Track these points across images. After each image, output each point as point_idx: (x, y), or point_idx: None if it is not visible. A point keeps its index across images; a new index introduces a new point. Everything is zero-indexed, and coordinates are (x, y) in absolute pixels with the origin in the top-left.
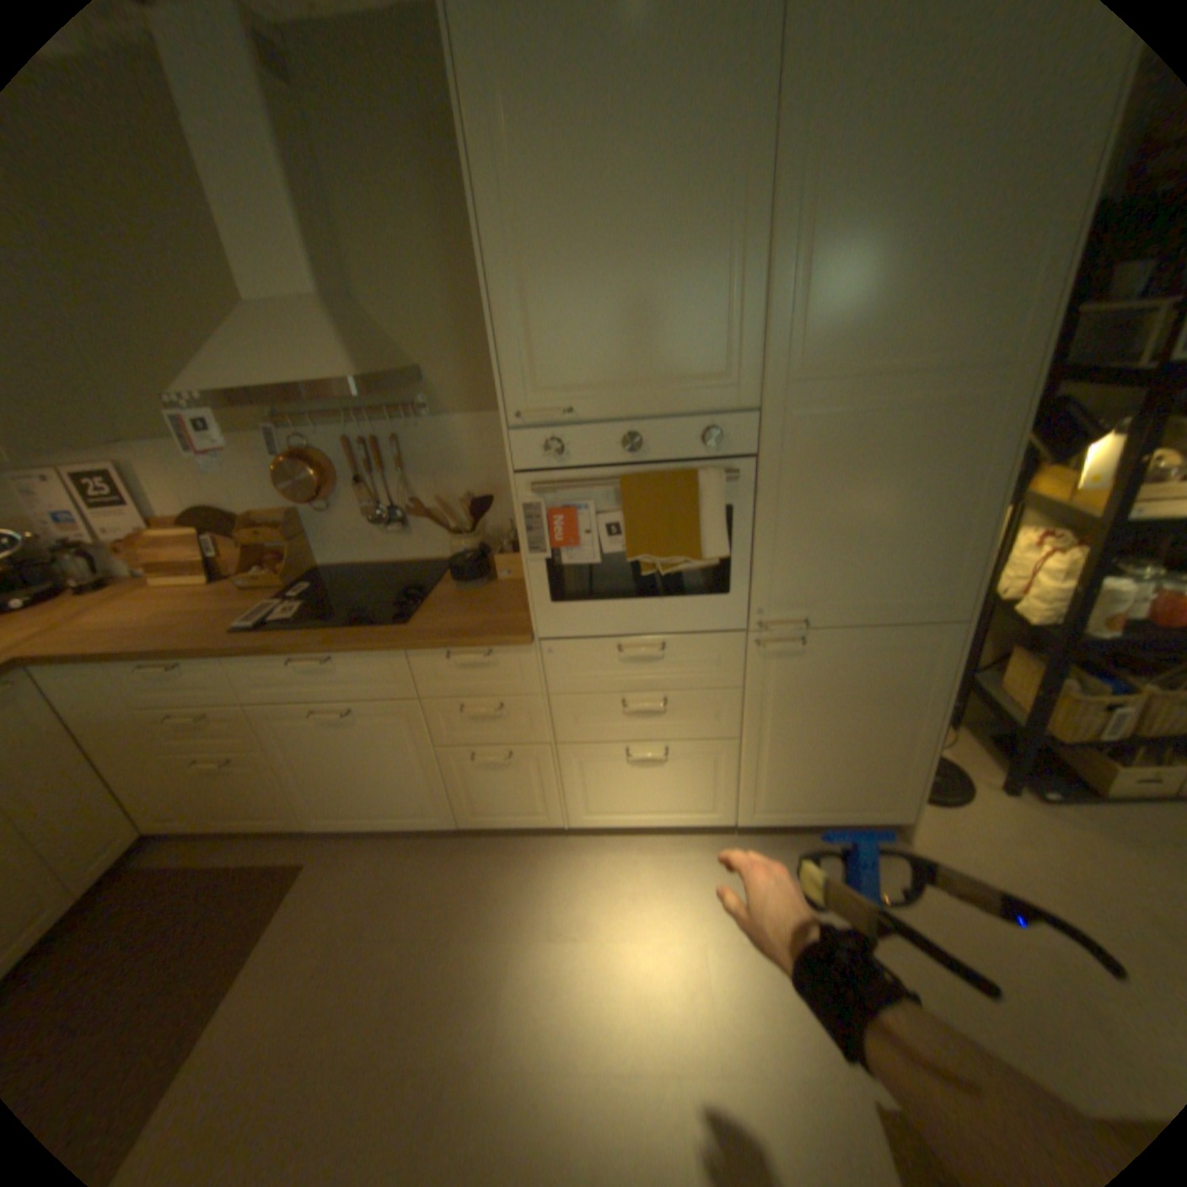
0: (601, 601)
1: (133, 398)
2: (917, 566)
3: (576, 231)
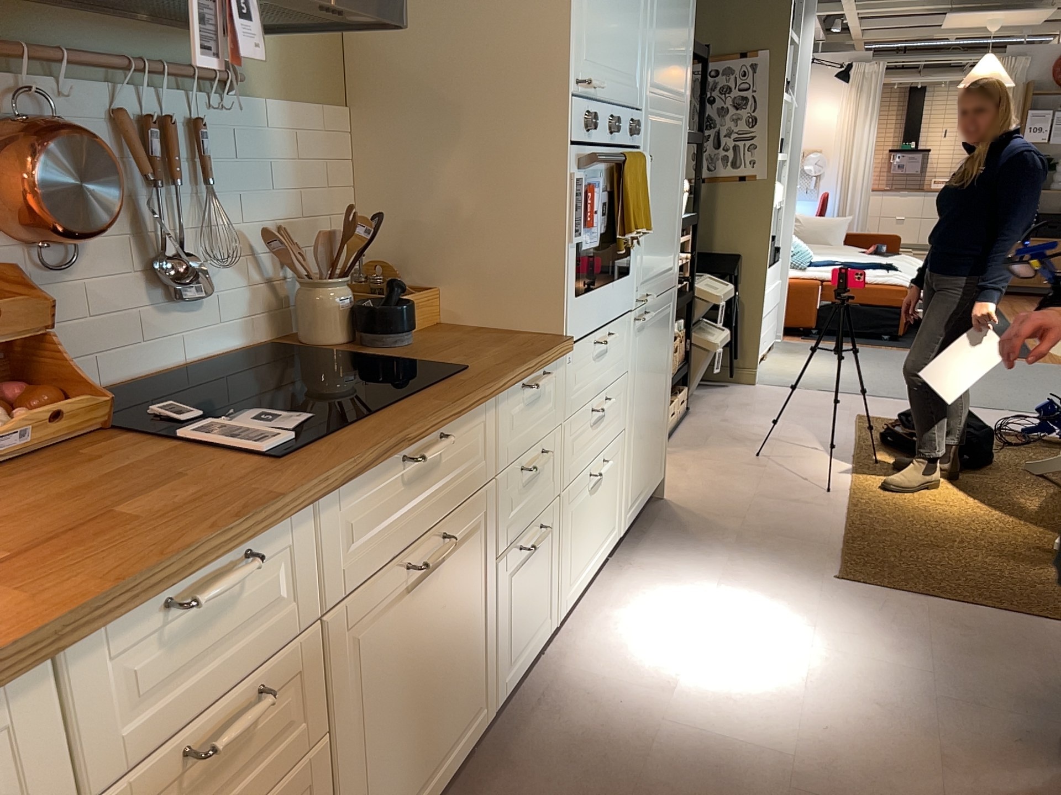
0: (591, 290)
1: None
2: (669, 242)
3: None
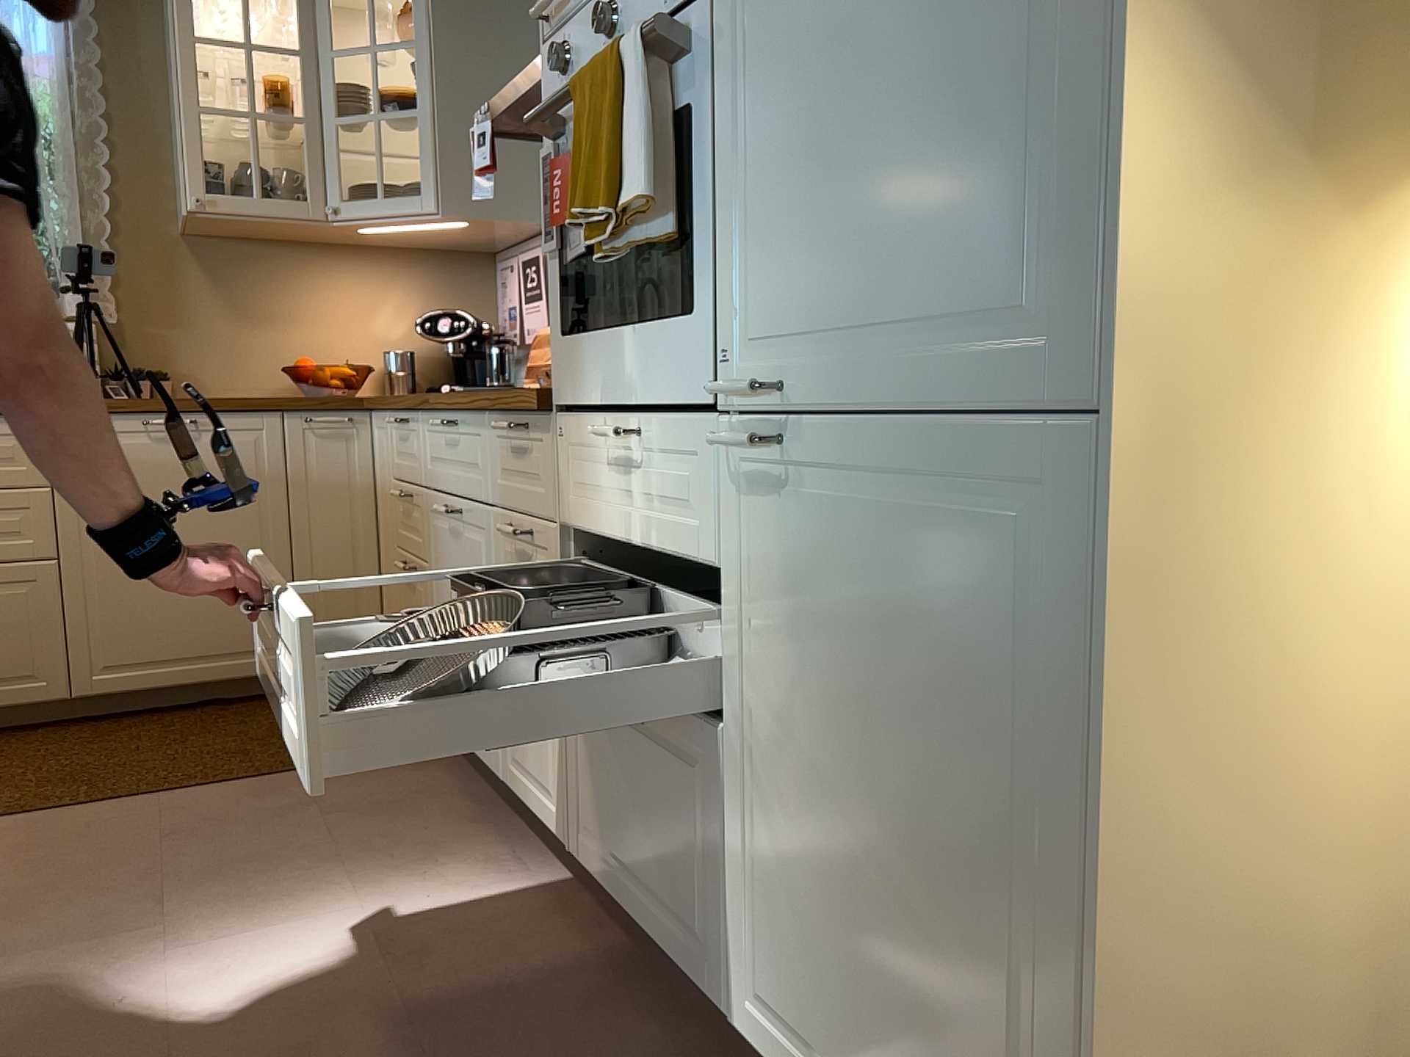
0: (601, 333)
1: None
2: (969, 199)
3: None
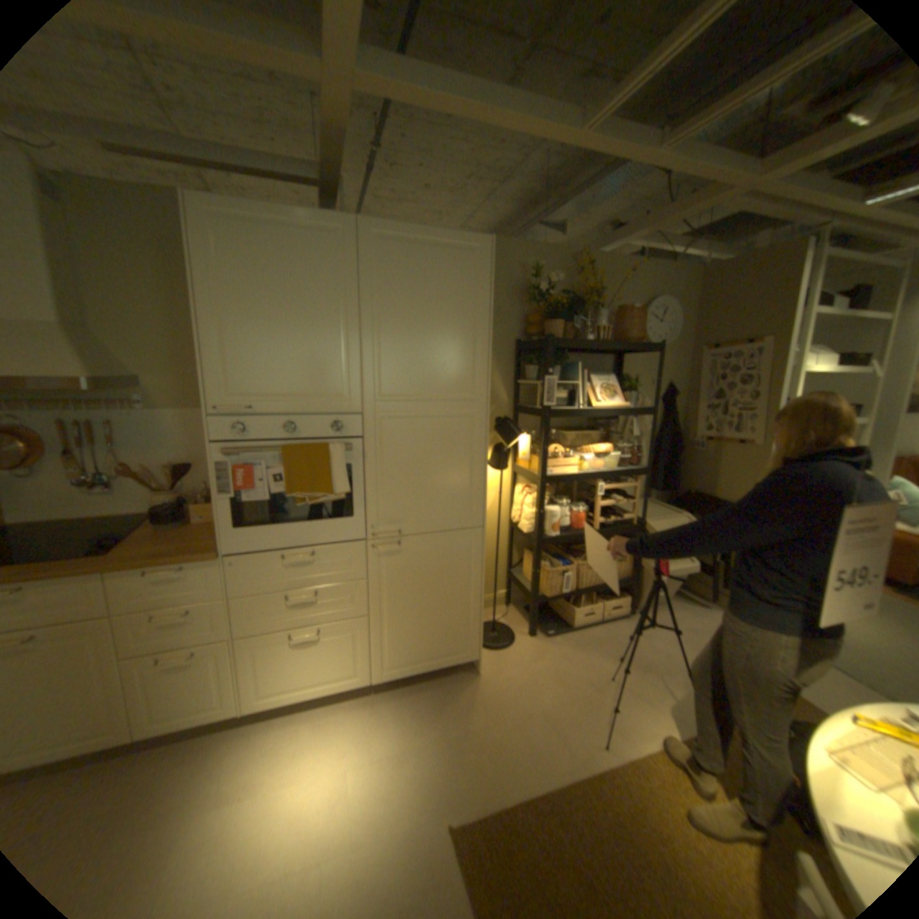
0: (271, 526)
1: None
2: (452, 497)
3: (257, 318)
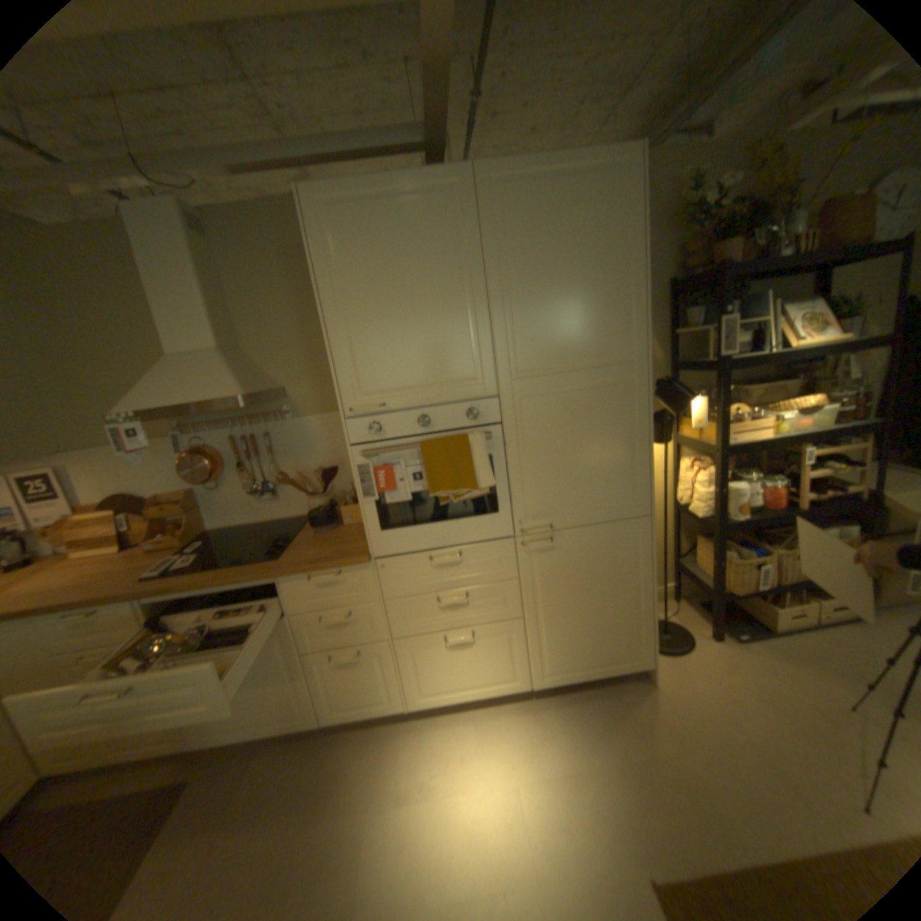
0: (415, 527)
1: (72, 422)
2: (610, 483)
3: (379, 307)
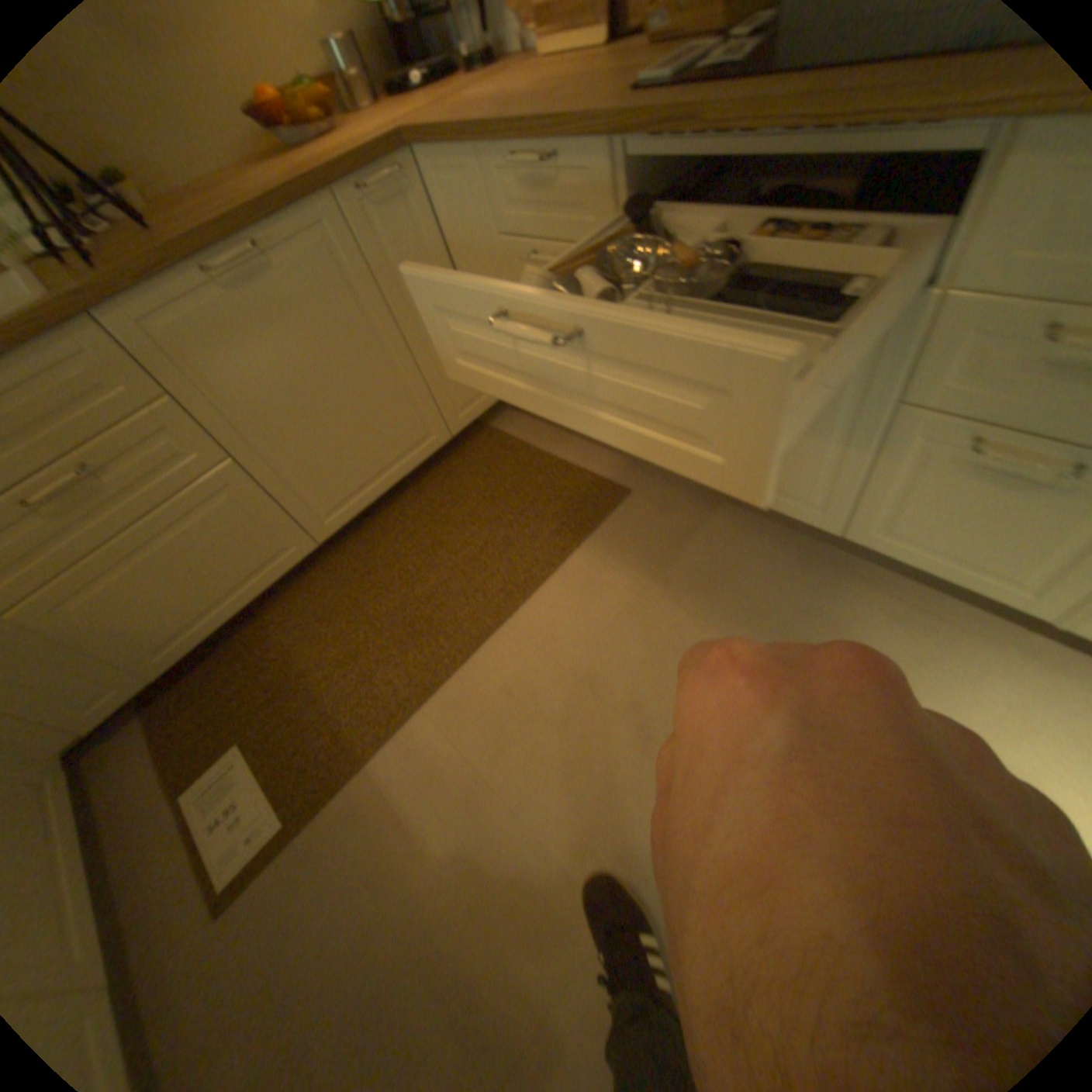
0: None
1: None
2: None
3: None
